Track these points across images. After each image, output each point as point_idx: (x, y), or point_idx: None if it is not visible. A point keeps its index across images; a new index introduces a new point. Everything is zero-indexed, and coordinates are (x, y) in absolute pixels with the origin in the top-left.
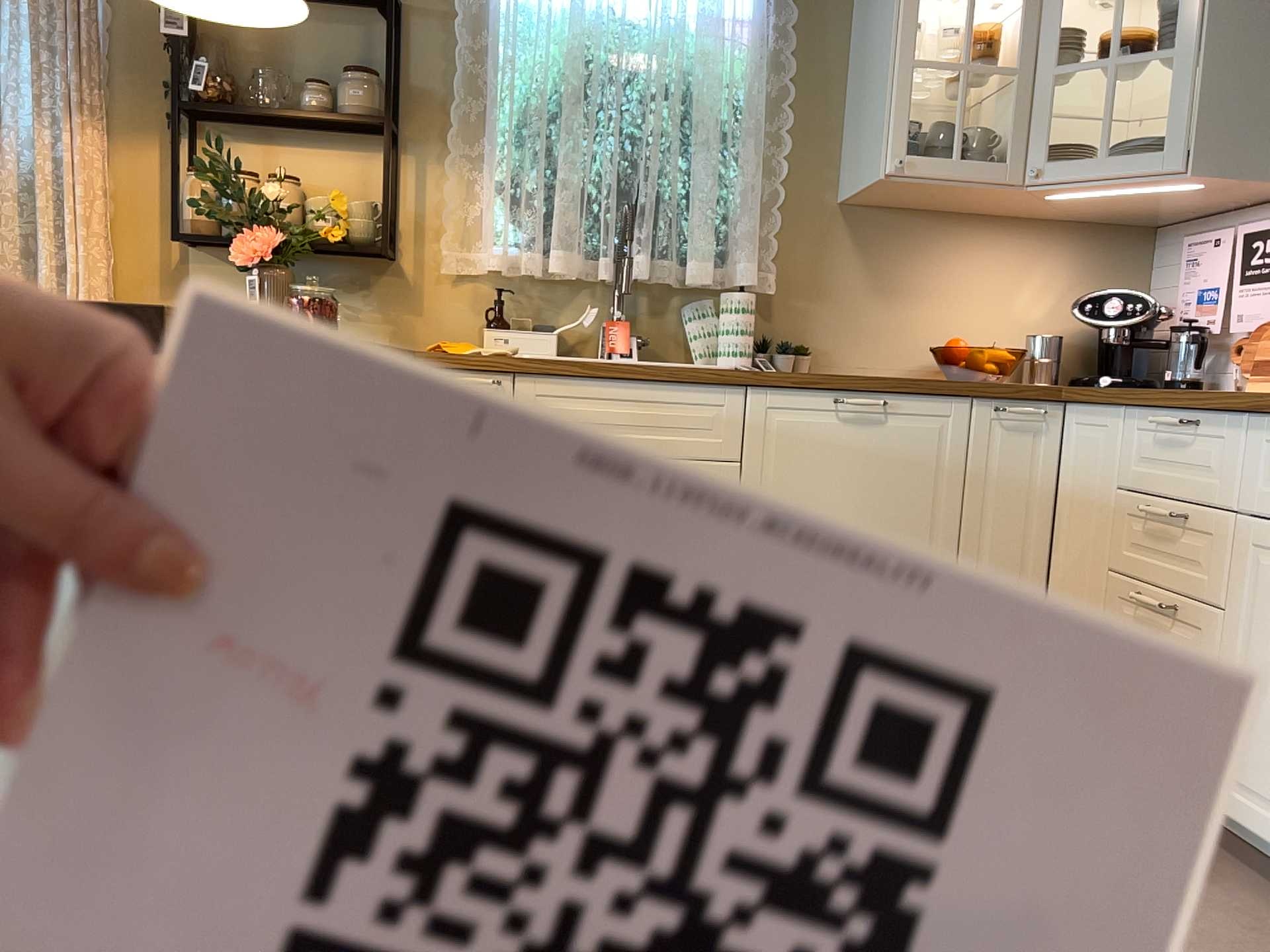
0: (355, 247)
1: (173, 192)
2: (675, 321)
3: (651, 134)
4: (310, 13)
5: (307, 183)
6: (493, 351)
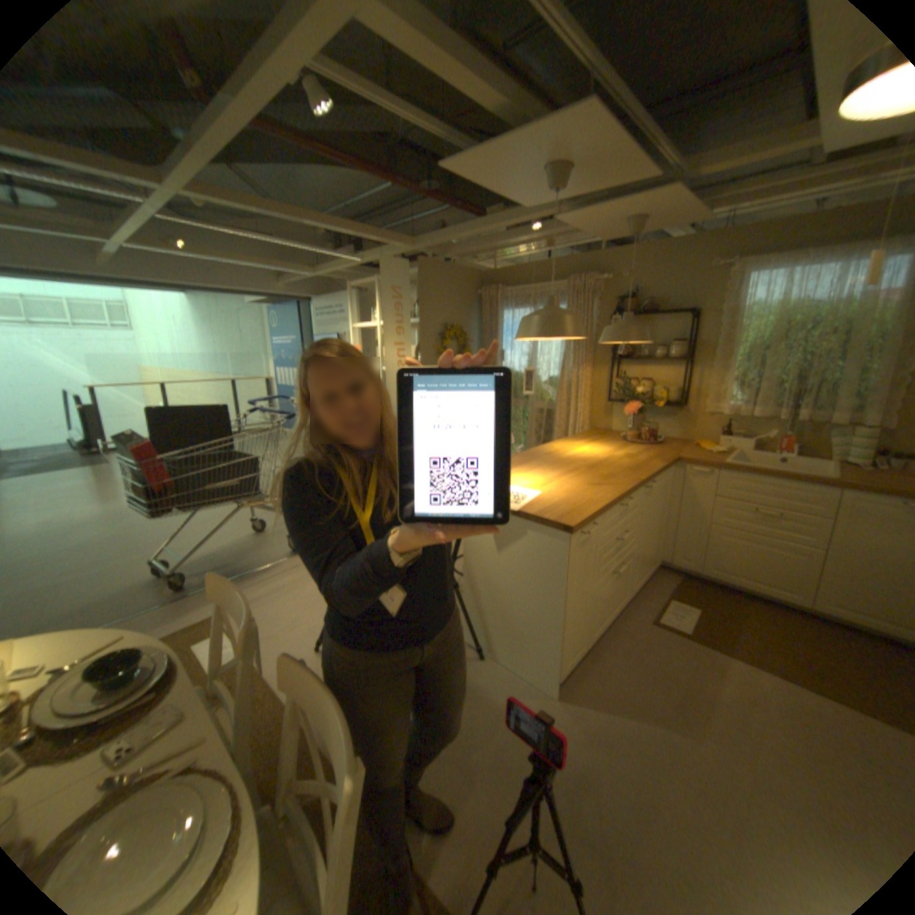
0: (669, 402)
1: (607, 385)
2: (825, 436)
3: (819, 354)
4: (661, 317)
5: (654, 378)
6: (722, 445)
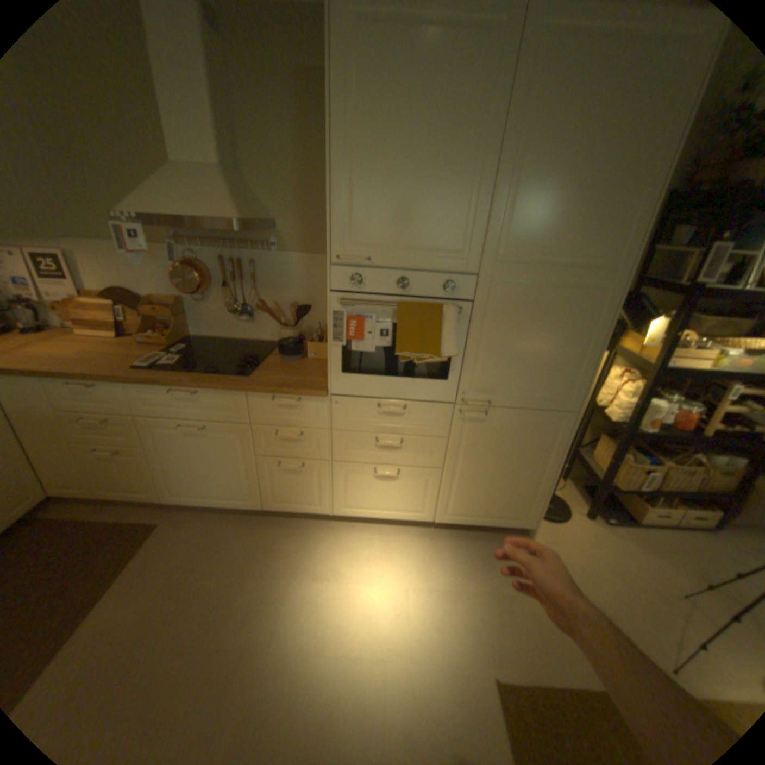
0: None
1: None
2: None
3: None
4: None
5: None
6: None
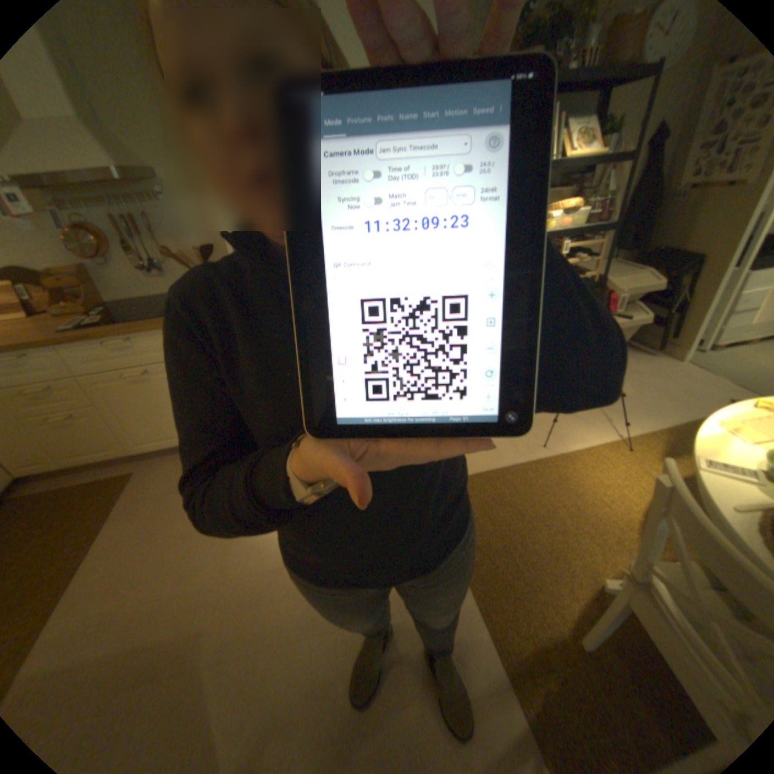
0: None
1: None
2: None
3: None
4: None
5: None
6: None
